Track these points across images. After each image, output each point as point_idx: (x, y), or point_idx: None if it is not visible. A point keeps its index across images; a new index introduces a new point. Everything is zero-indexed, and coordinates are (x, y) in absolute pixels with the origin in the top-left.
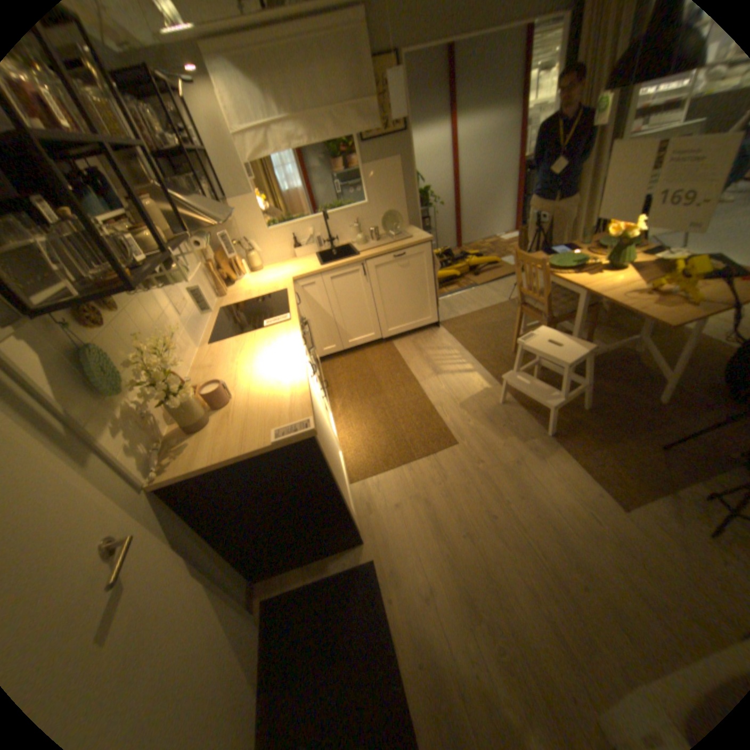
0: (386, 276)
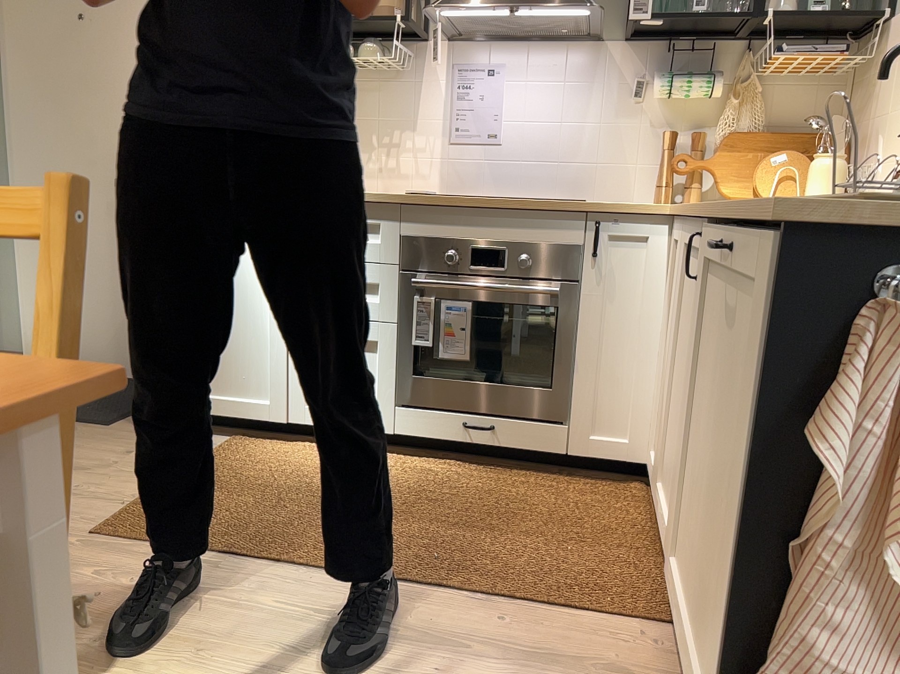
0: (716, 333)
